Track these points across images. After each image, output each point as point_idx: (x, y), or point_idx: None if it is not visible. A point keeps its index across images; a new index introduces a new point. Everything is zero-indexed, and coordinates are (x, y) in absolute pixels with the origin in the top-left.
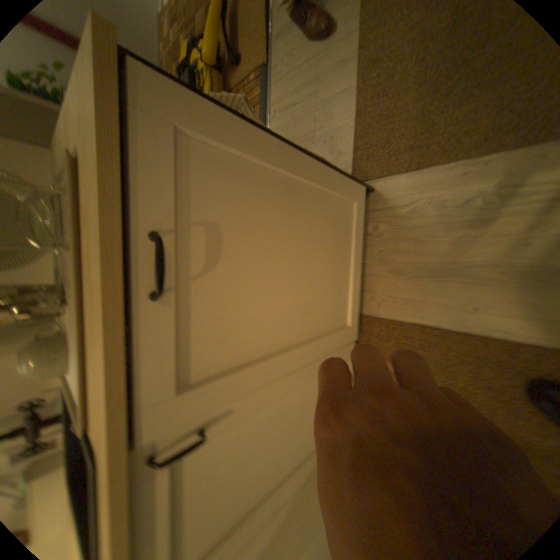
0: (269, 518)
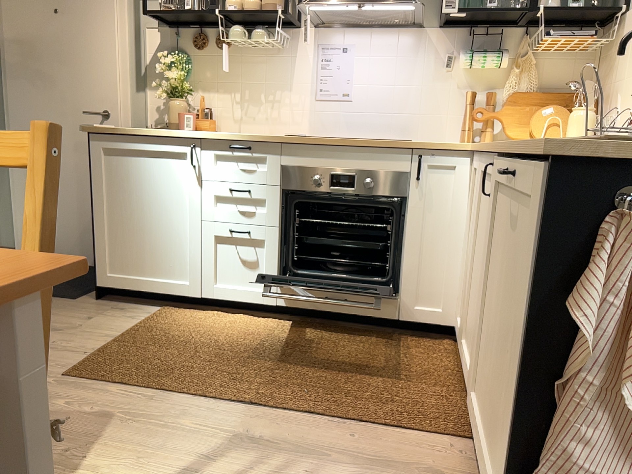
0: (474, 233)
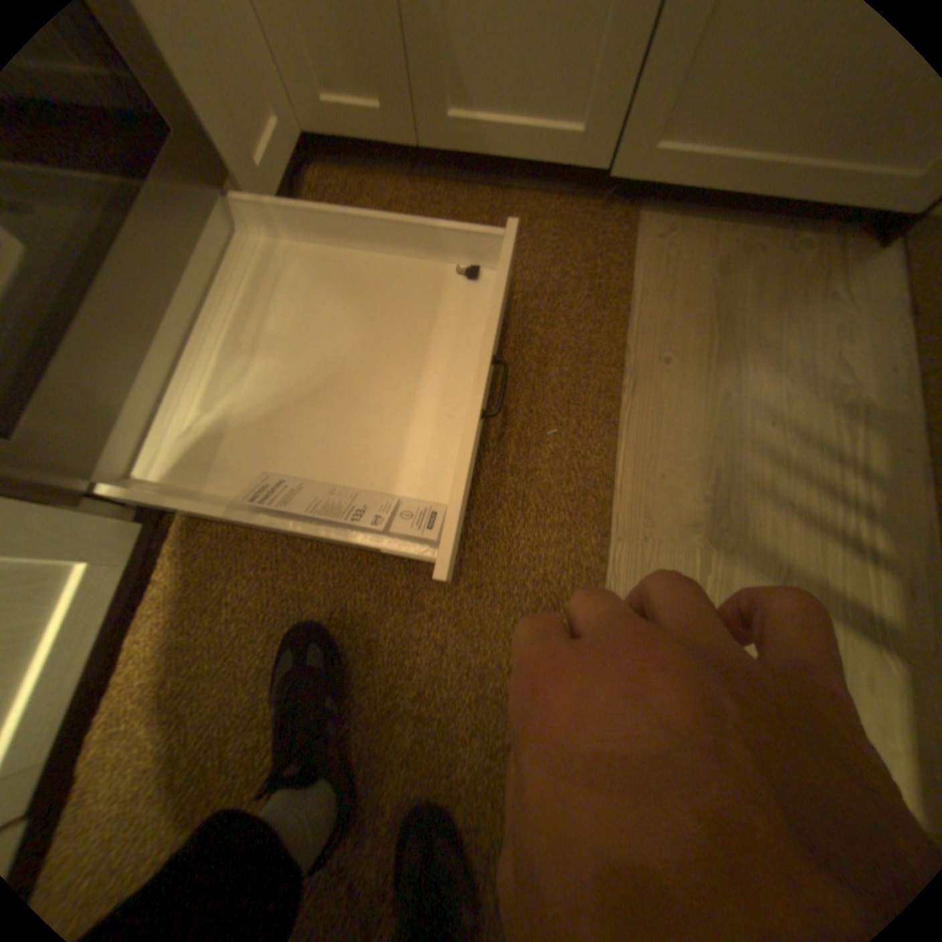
0: None
